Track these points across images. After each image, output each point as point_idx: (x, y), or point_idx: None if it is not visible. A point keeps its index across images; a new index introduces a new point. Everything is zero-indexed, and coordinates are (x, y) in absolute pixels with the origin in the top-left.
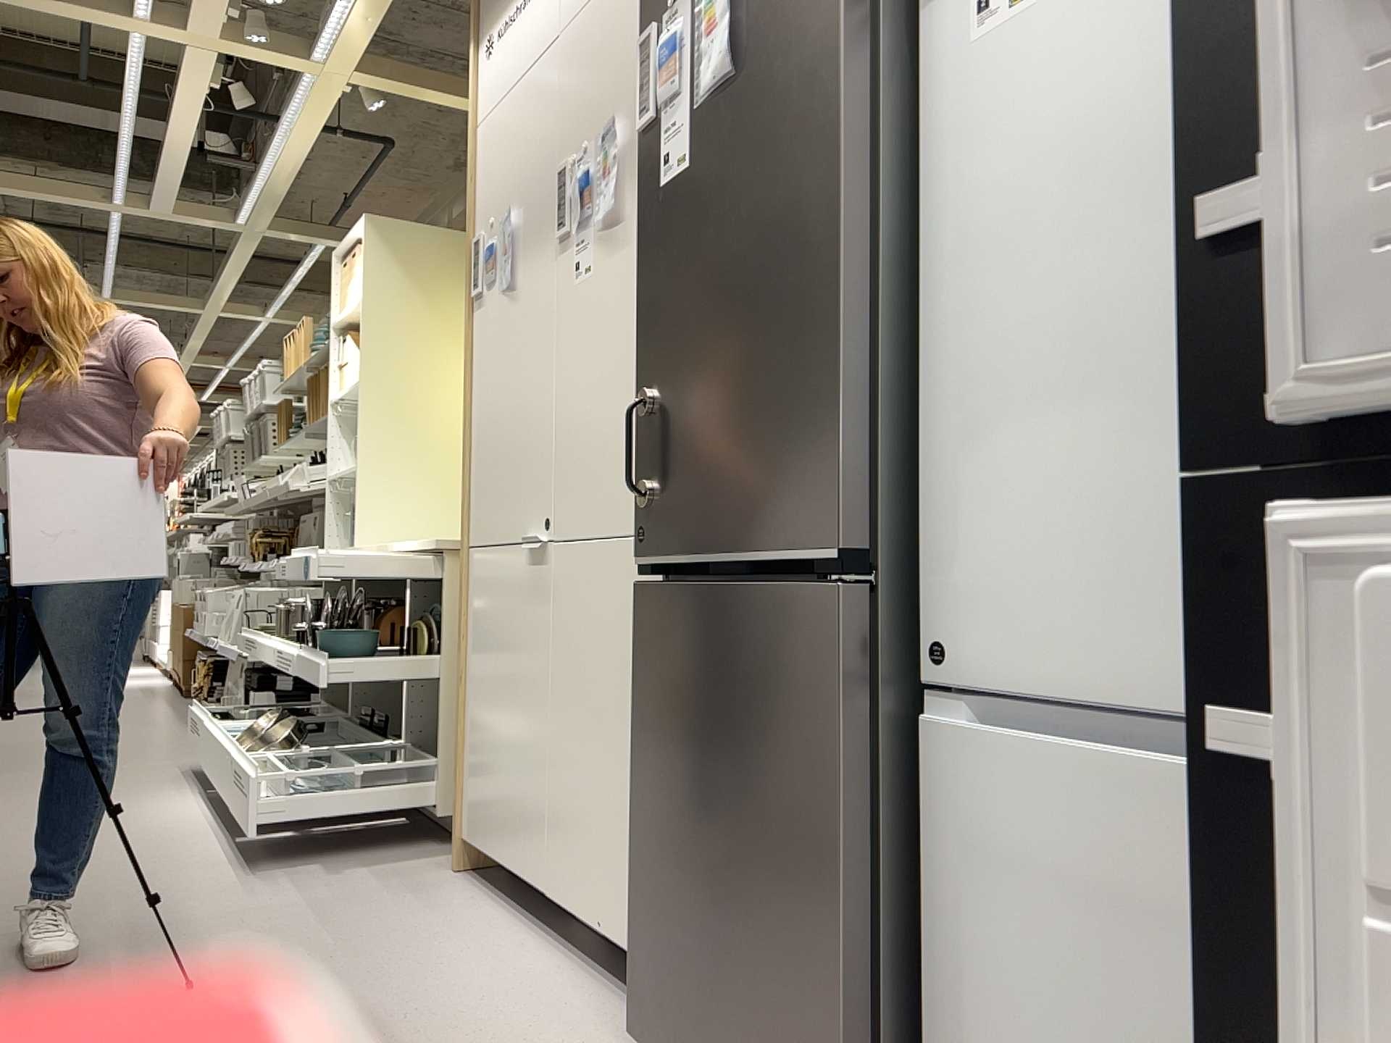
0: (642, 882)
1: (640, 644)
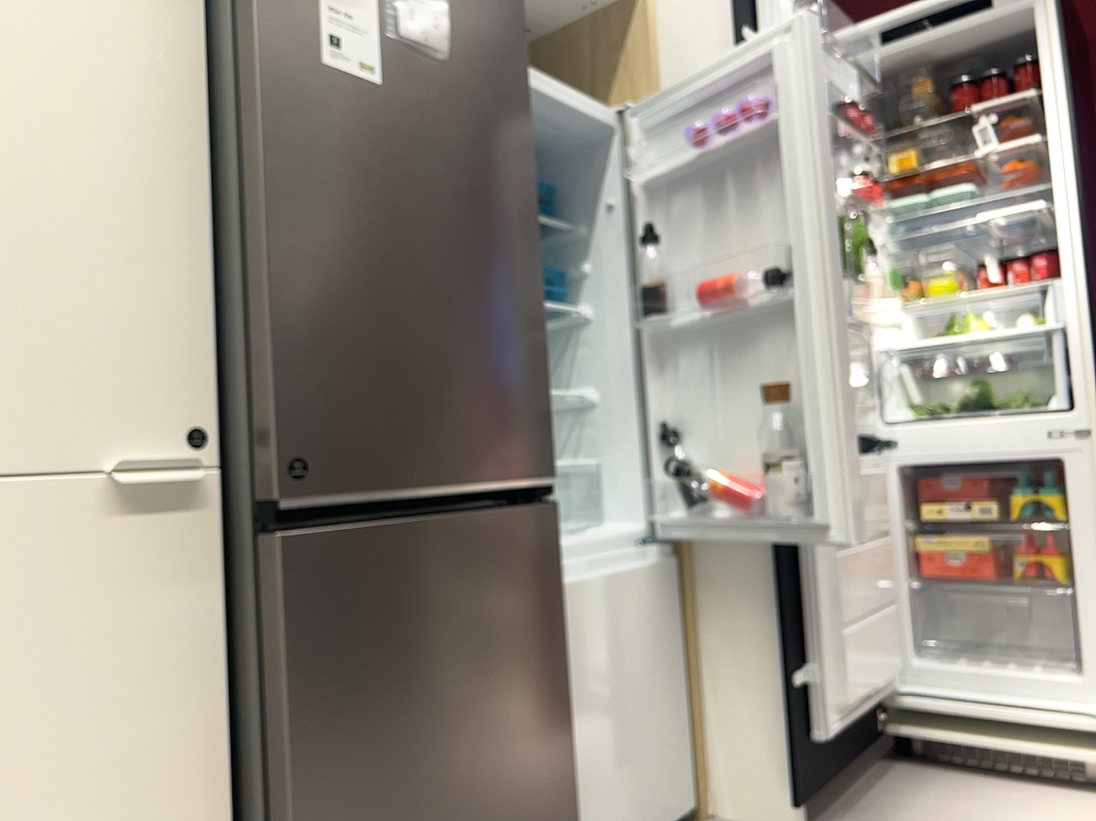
0: None
1: (297, 609)
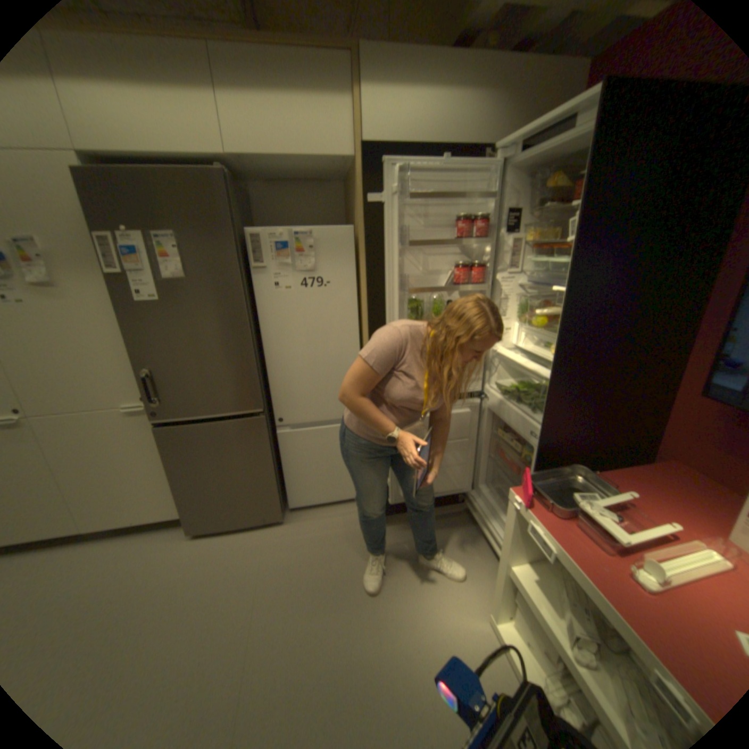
0: (179, 501)
1: (162, 444)
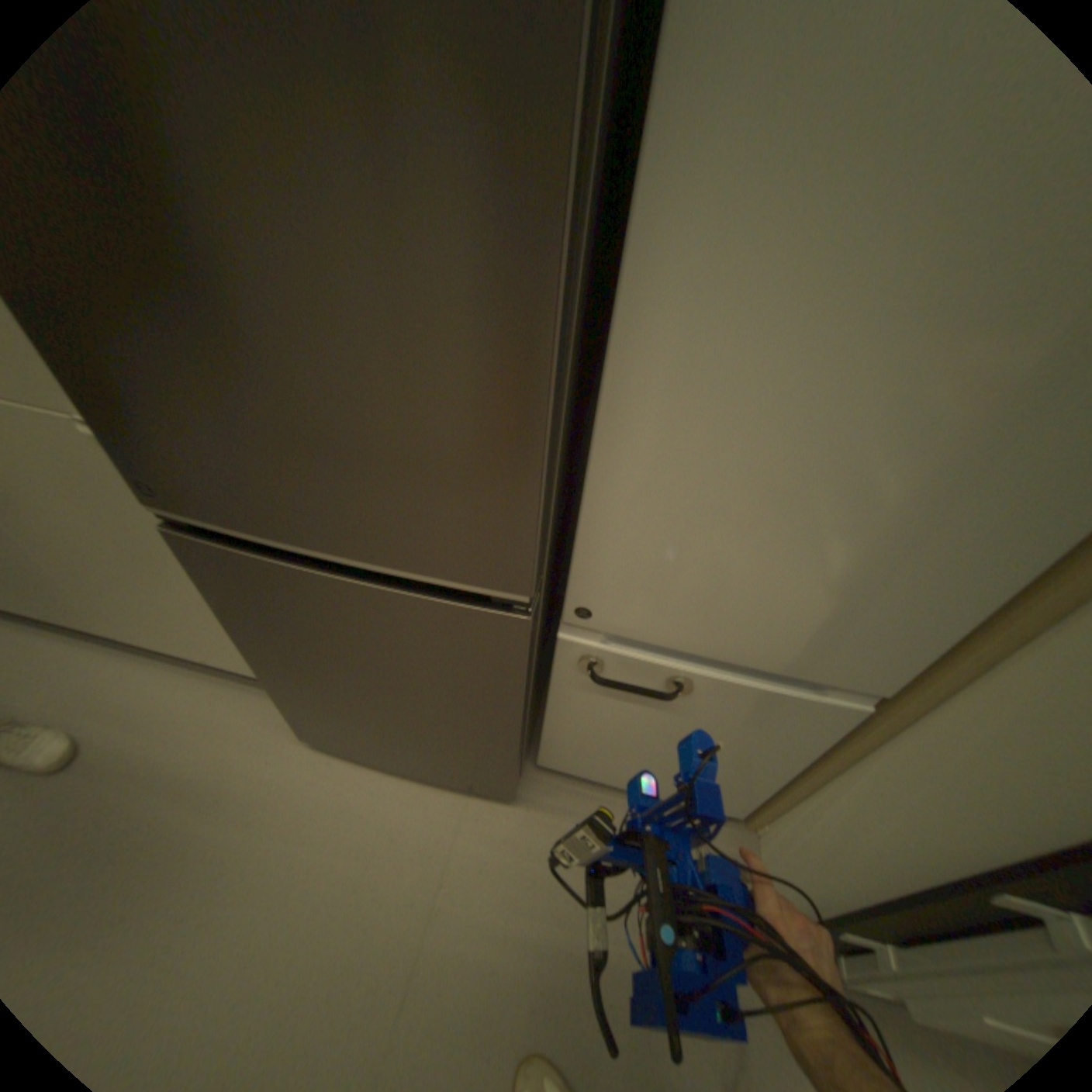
0: (279, 689)
1: (202, 574)
